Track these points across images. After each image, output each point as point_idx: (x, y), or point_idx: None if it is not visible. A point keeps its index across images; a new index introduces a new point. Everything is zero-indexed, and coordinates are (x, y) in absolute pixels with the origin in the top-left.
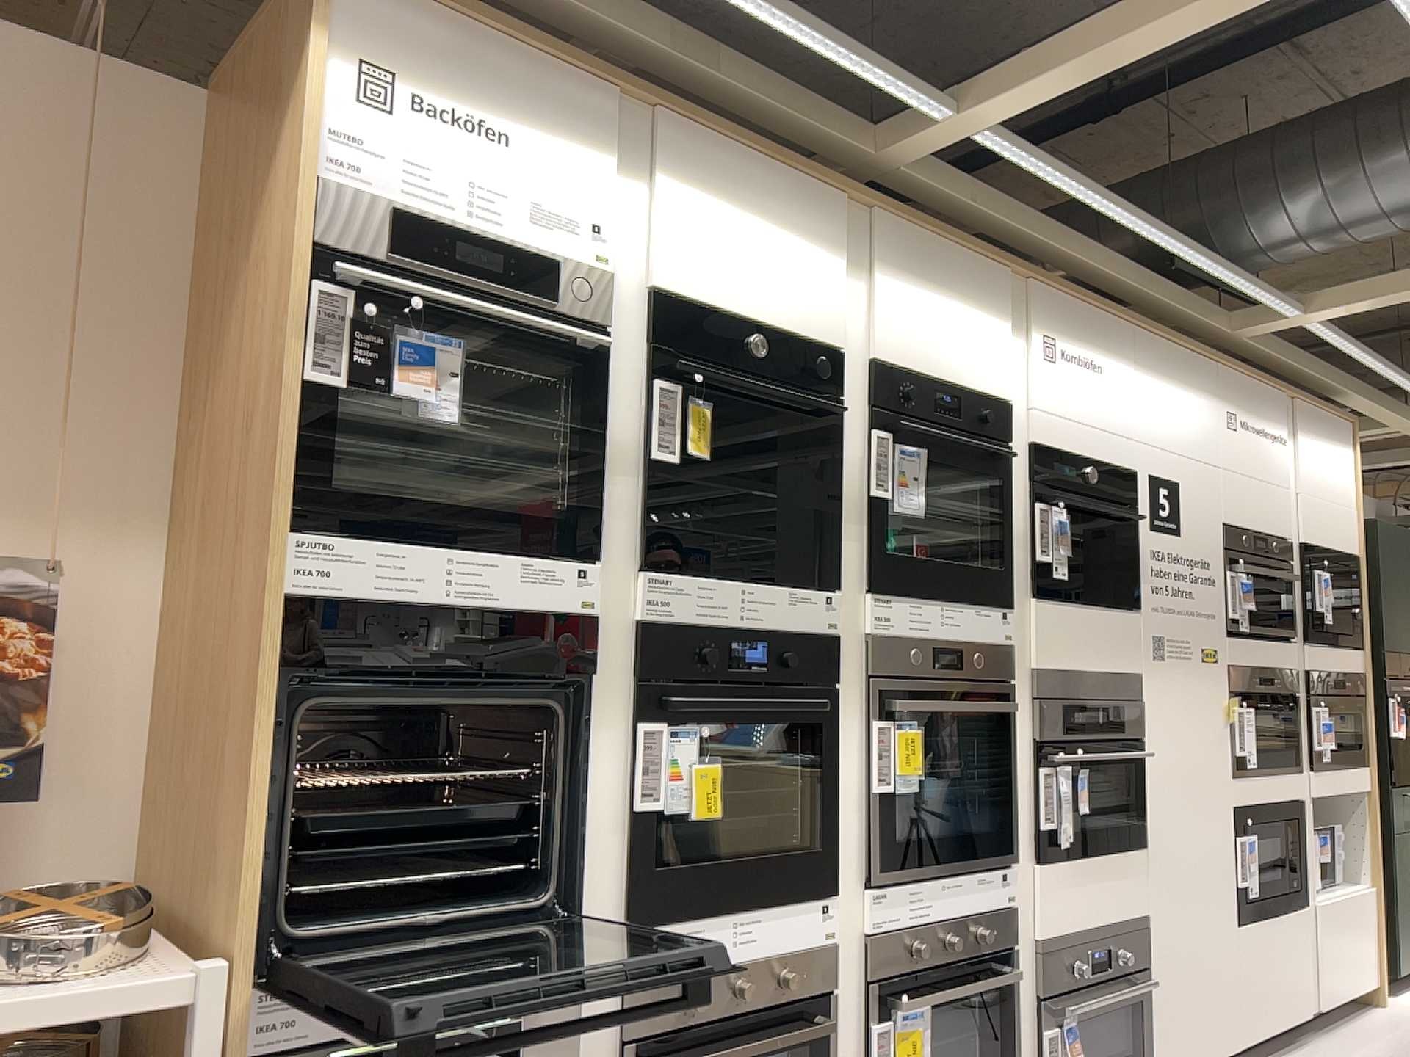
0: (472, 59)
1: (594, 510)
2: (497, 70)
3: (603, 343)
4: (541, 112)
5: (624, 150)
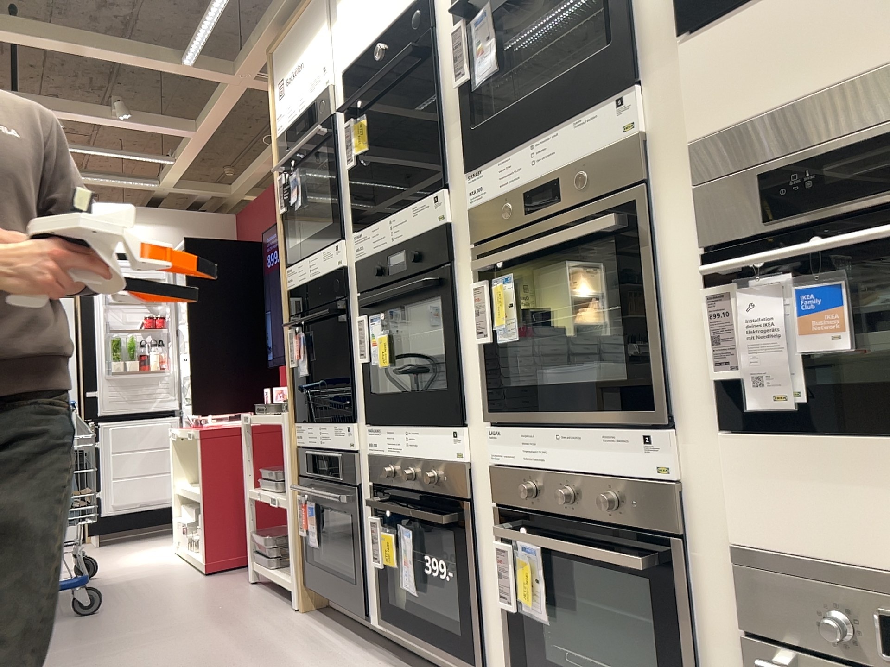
0: (289, 41)
1: (335, 213)
2: (294, 34)
3: (329, 123)
4: (304, 34)
5: (327, 8)
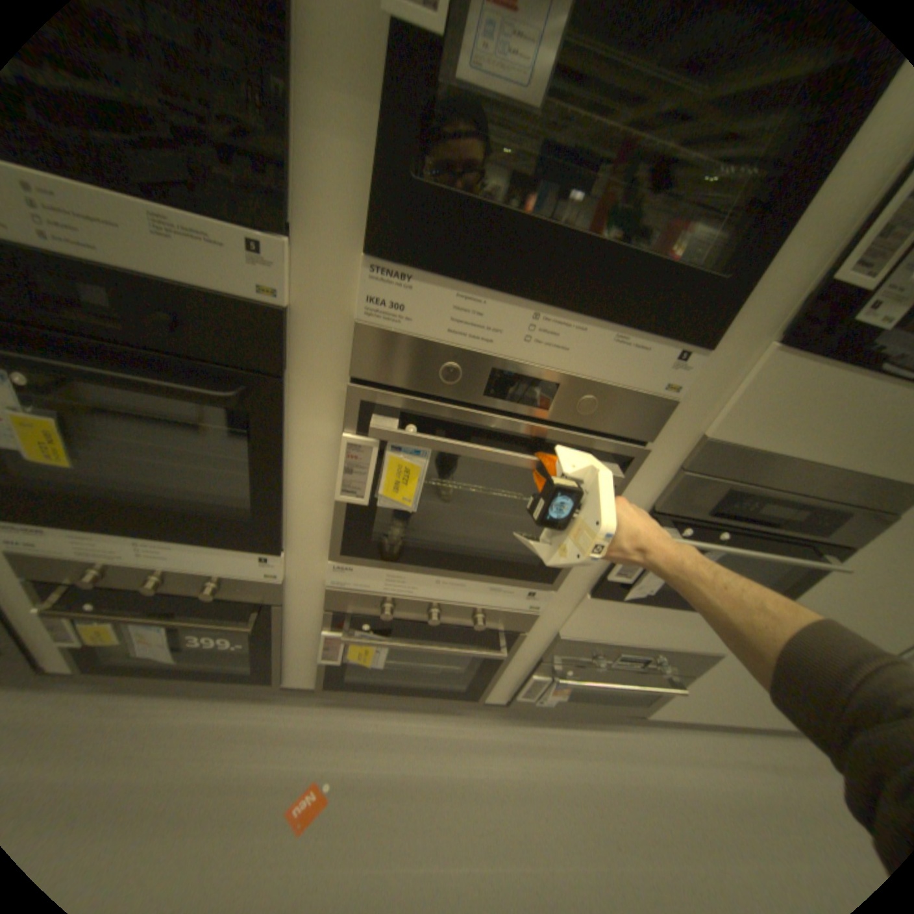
0: None
1: None
2: None
3: None
4: None
5: None
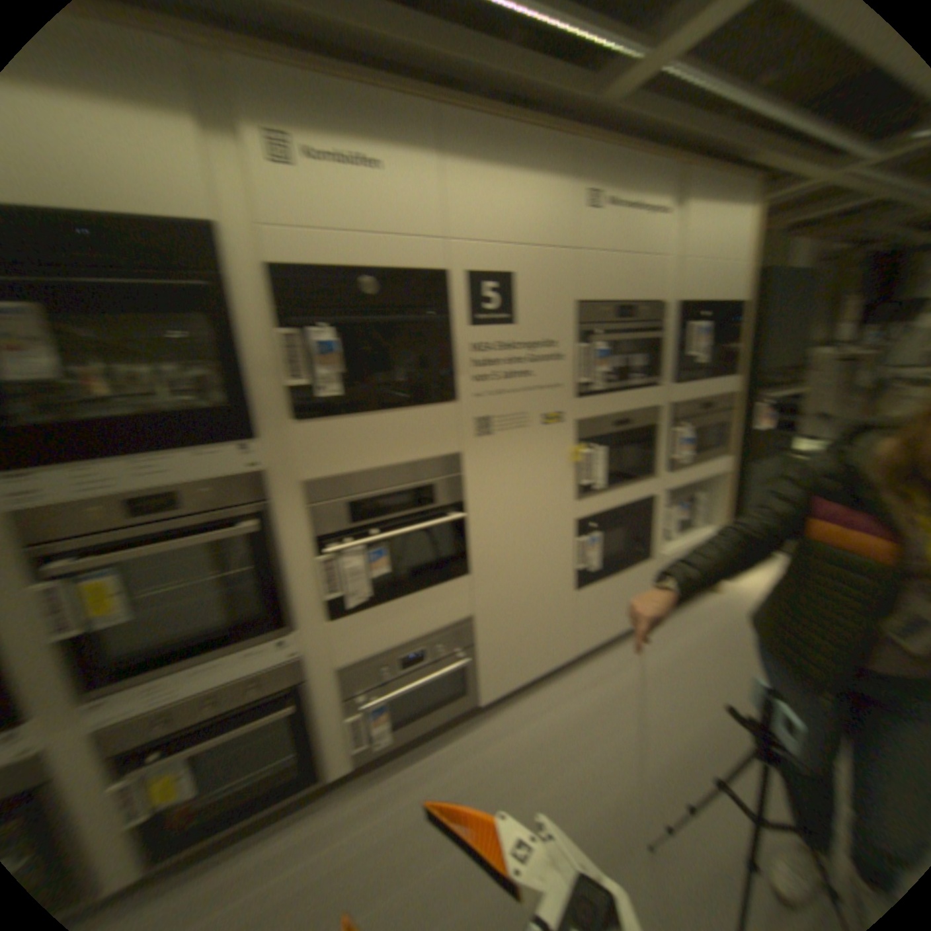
0: None
1: None
2: None
3: None
4: None
5: None
